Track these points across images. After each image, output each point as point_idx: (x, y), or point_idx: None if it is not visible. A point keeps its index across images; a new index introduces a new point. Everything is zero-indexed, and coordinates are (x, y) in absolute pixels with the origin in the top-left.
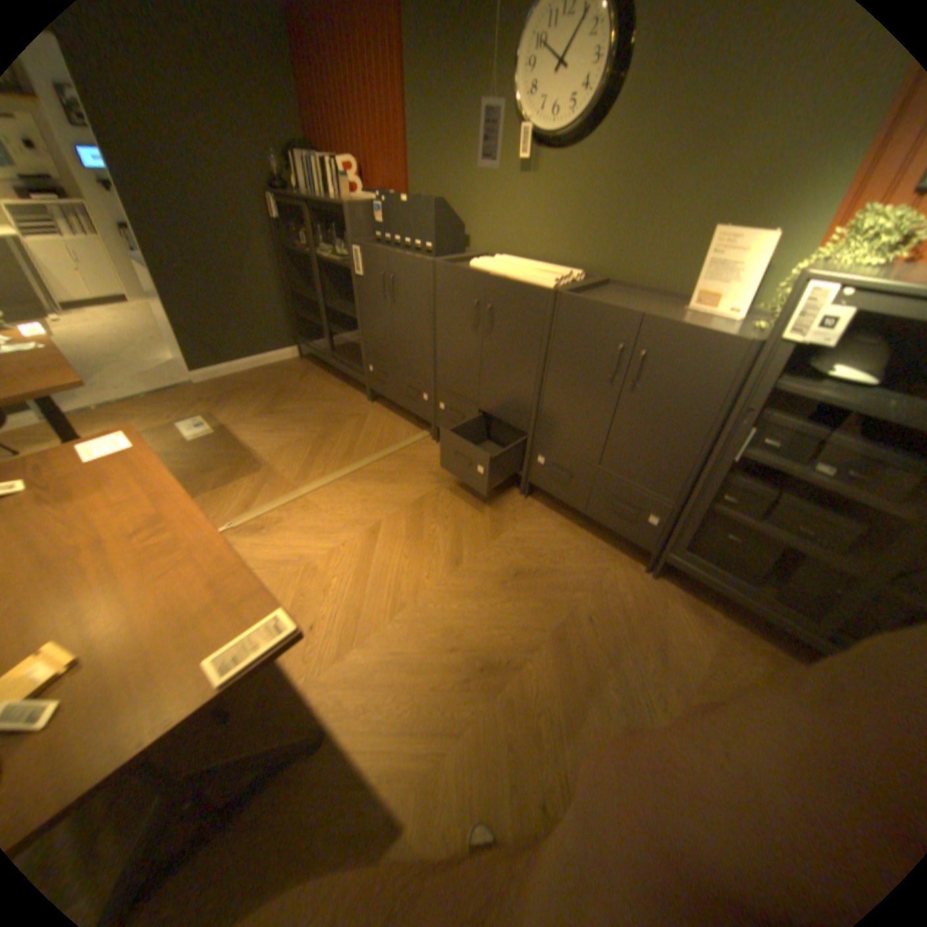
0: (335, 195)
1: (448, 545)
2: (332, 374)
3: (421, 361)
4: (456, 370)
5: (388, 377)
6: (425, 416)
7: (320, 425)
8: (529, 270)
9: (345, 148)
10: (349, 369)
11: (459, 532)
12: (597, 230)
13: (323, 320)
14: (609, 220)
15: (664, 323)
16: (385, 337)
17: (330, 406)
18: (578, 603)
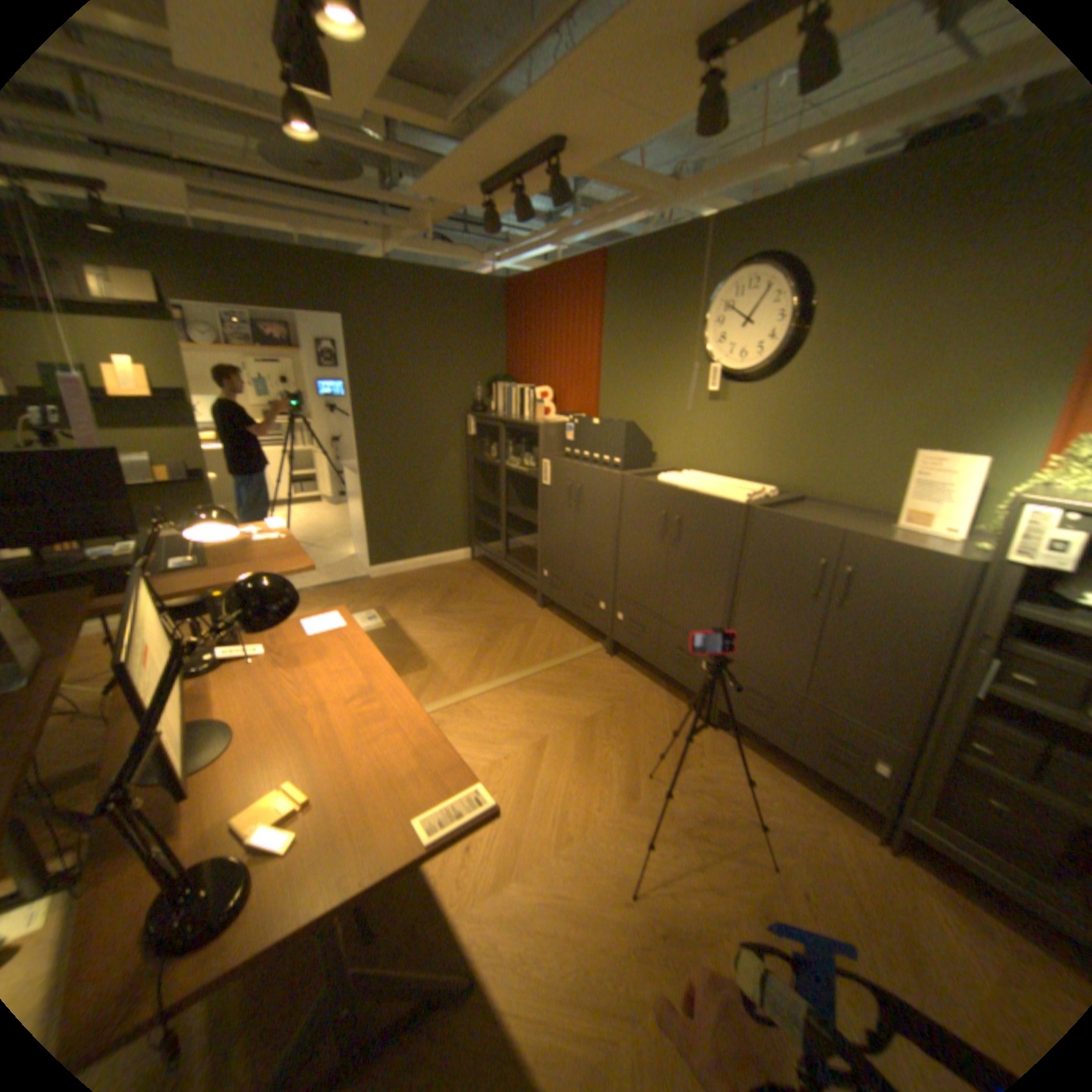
0: (529, 419)
1: (623, 778)
2: (501, 579)
3: (600, 570)
4: (638, 581)
5: (562, 585)
6: (599, 628)
7: (486, 630)
8: (719, 487)
9: (542, 383)
10: (521, 575)
11: (636, 764)
12: (789, 453)
13: (501, 526)
14: (801, 444)
15: (869, 542)
16: (563, 545)
17: (497, 612)
18: (790, 876)
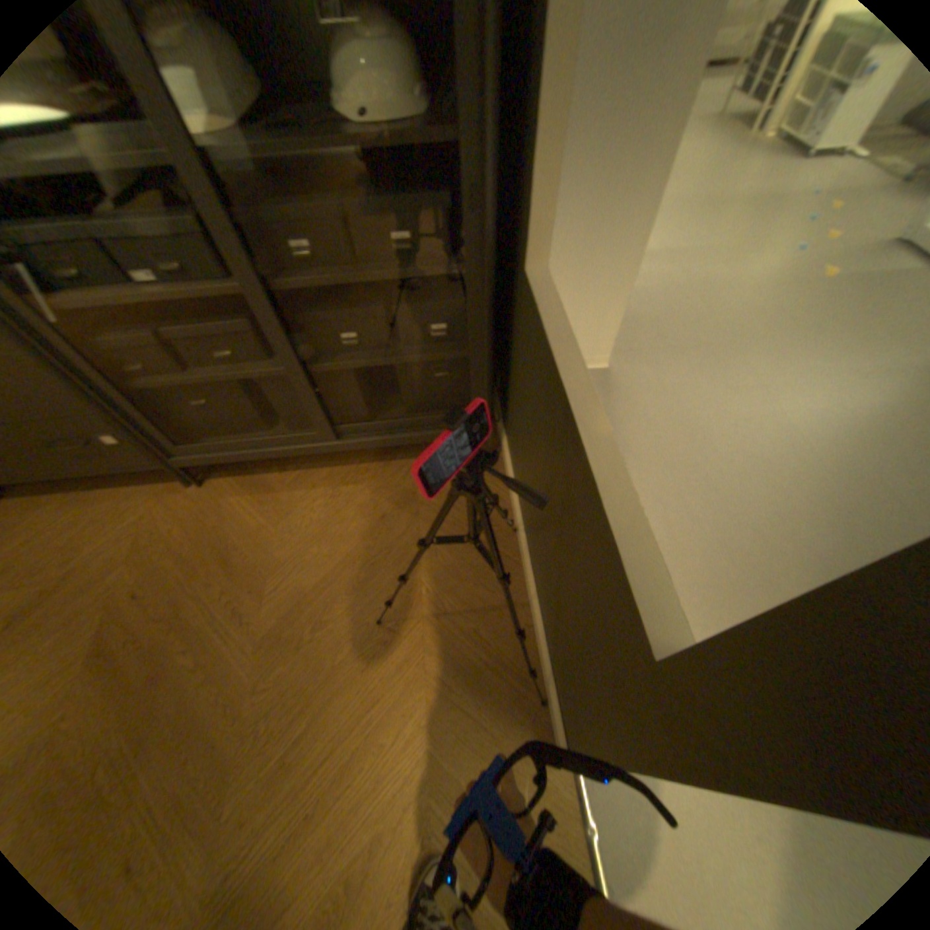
0: None
1: None
2: None
3: None
4: None
5: None
6: None
7: None
8: None
9: None
10: None
11: None
12: None
13: None
14: None
15: None
16: None
17: None
18: (109, 592)
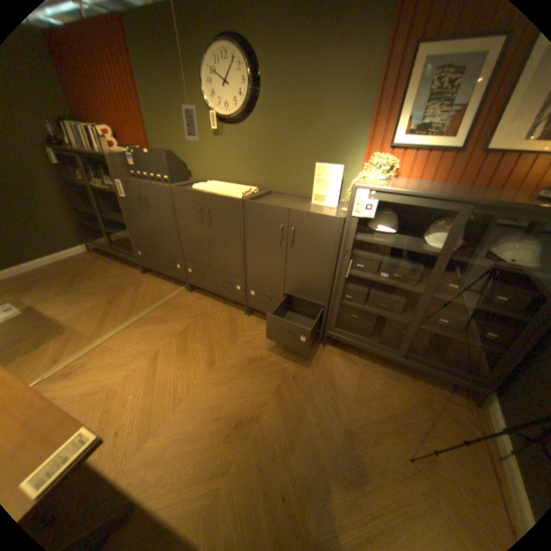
0: (98, 148)
1: (204, 355)
2: (112, 260)
3: (171, 245)
4: (194, 248)
5: (151, 257)
6: (179, 278)
7: (106, 295)
8: (226, 189)
9: (101, 120)
10: (124, 255)
11: (210, 346)
12: (259, 166)
13: (100, 226)
14: (265, 161)
15: (299, 213)
16: (145, 233)
17: (112, 281)
18: (285, 371)
